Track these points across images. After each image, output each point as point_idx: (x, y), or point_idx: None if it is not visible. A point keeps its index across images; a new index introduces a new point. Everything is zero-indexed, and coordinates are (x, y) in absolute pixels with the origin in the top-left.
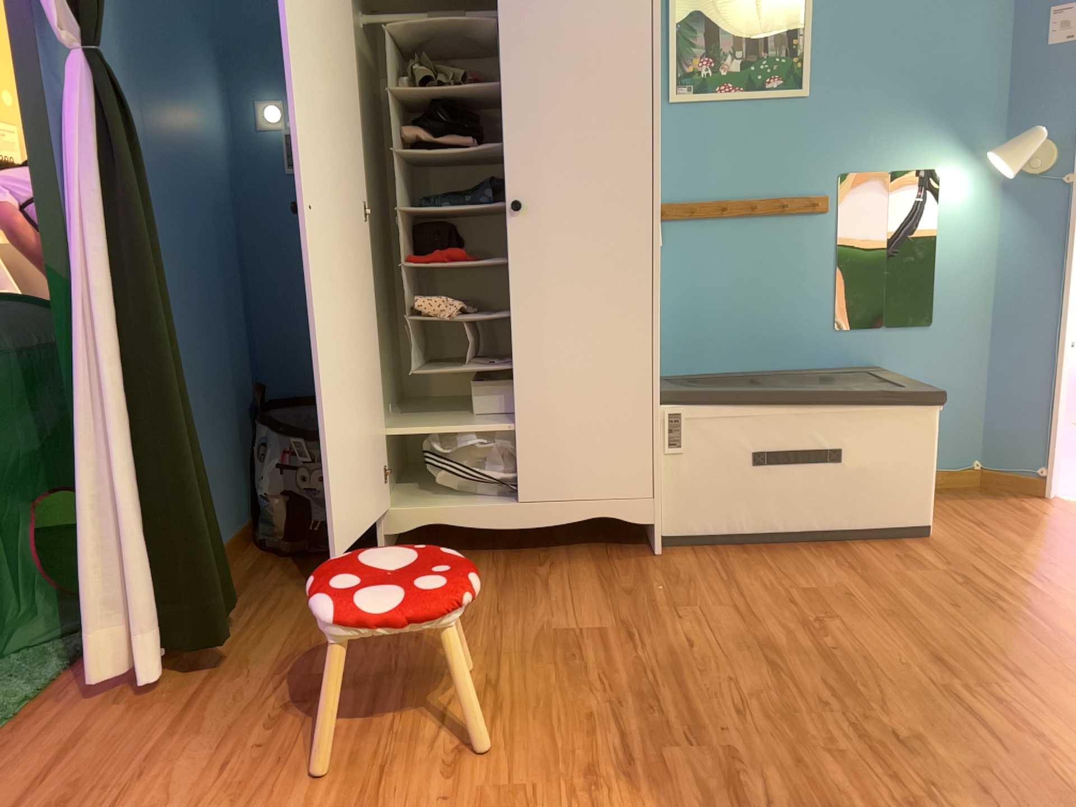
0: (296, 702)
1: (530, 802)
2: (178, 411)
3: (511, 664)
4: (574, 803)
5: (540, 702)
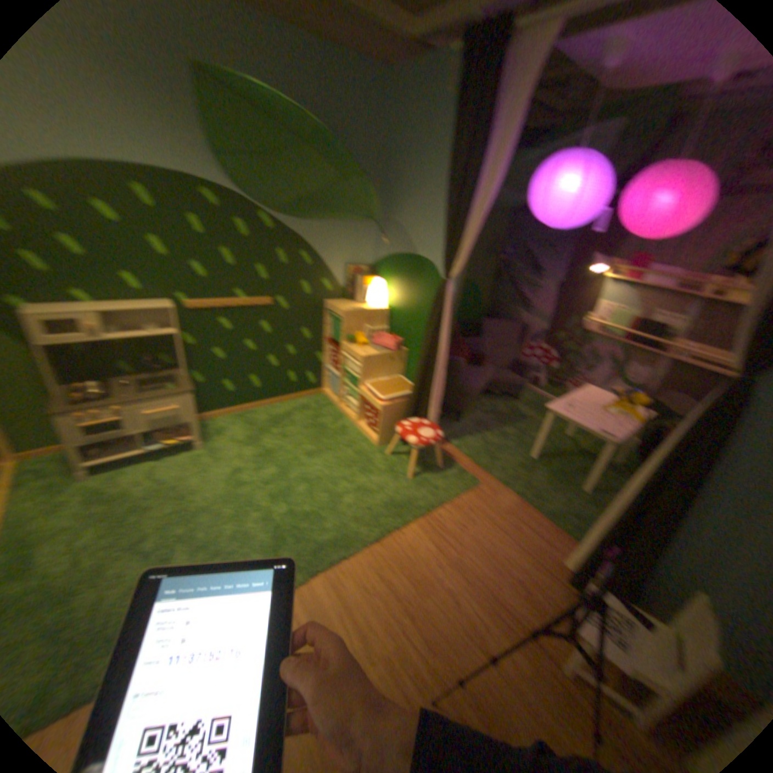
0: (524, 600)
1: (413, 600)
2: (646, 534)
3: (490, 685)
4: (401, 608)
5: (453, 660)
